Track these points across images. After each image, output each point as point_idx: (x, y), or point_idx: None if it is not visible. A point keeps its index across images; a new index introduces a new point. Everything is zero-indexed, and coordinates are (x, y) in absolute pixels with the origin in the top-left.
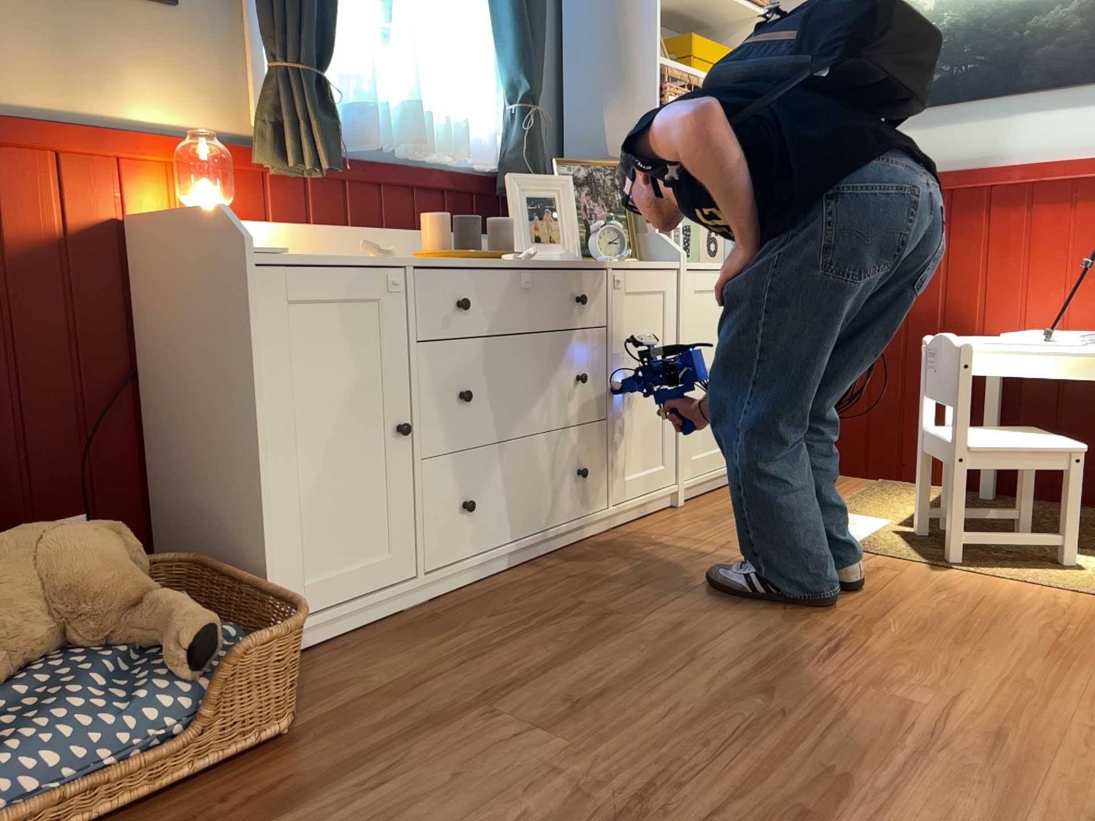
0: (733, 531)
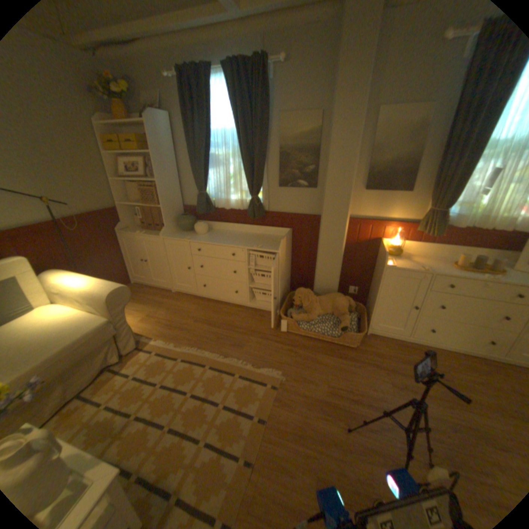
0: None
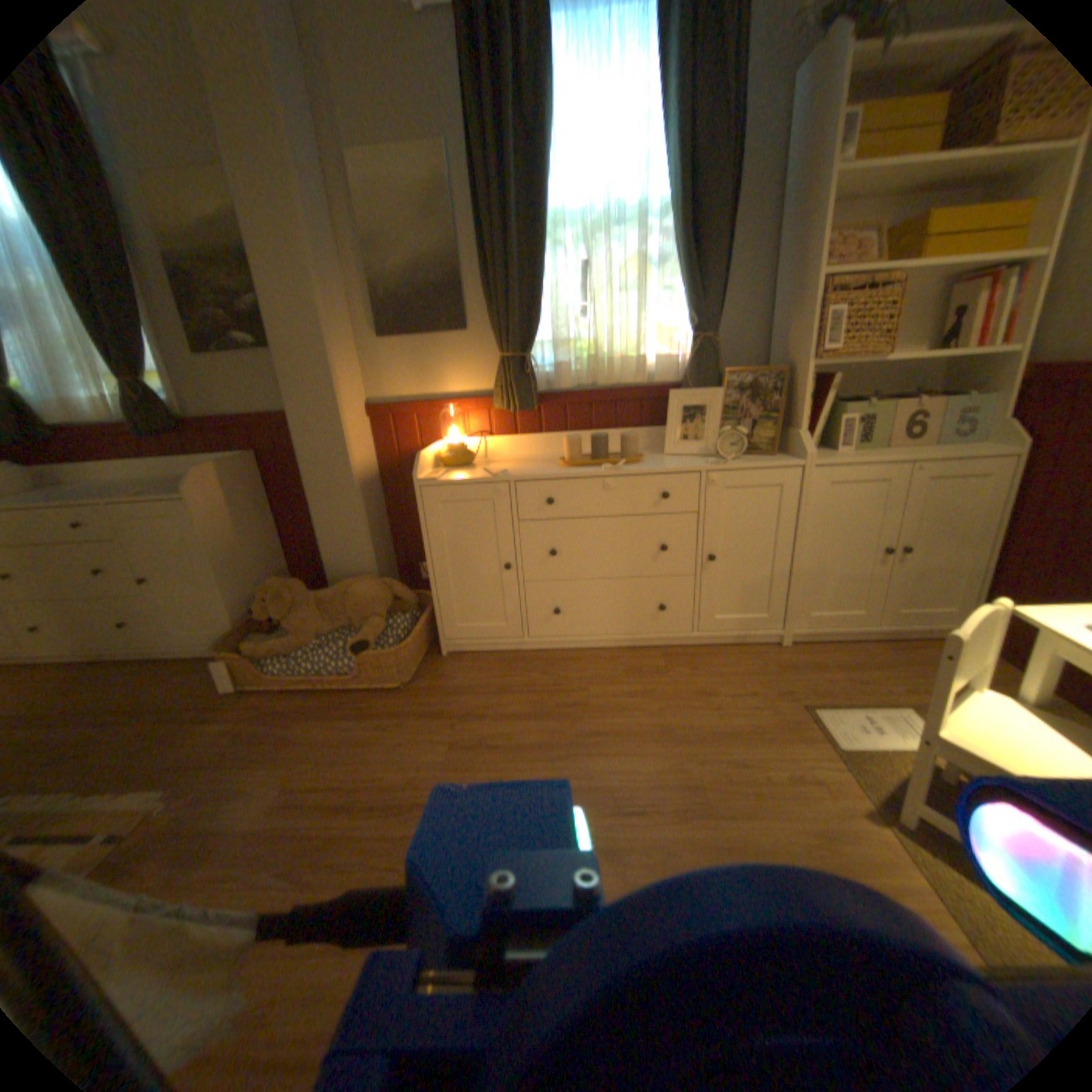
0: (778, 687)
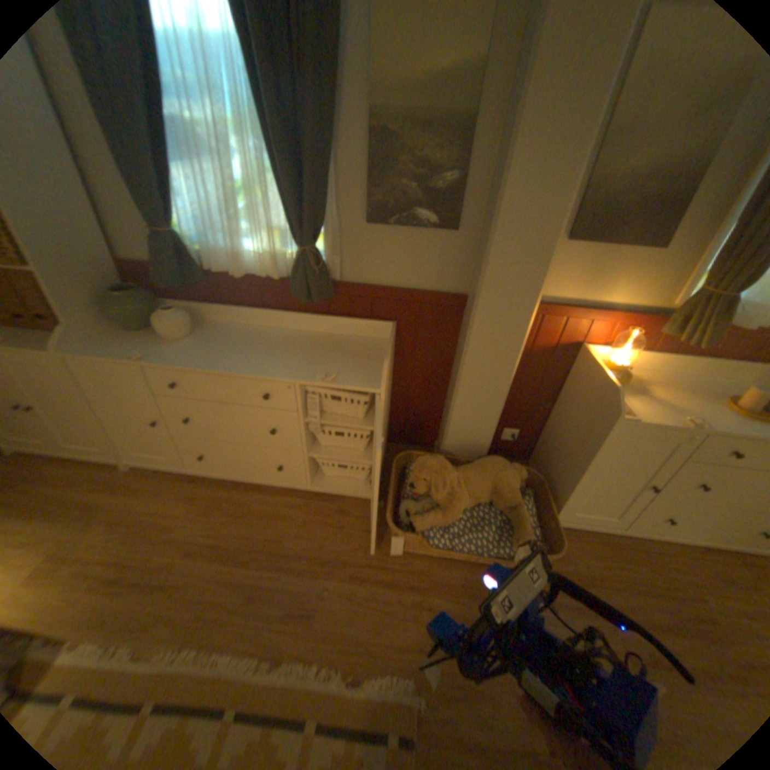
0: None
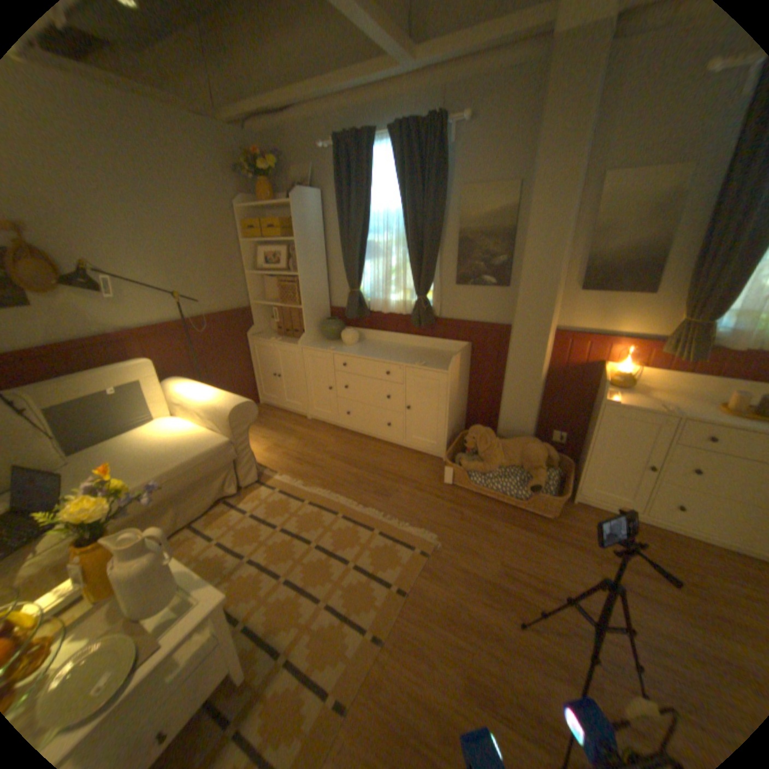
0: None
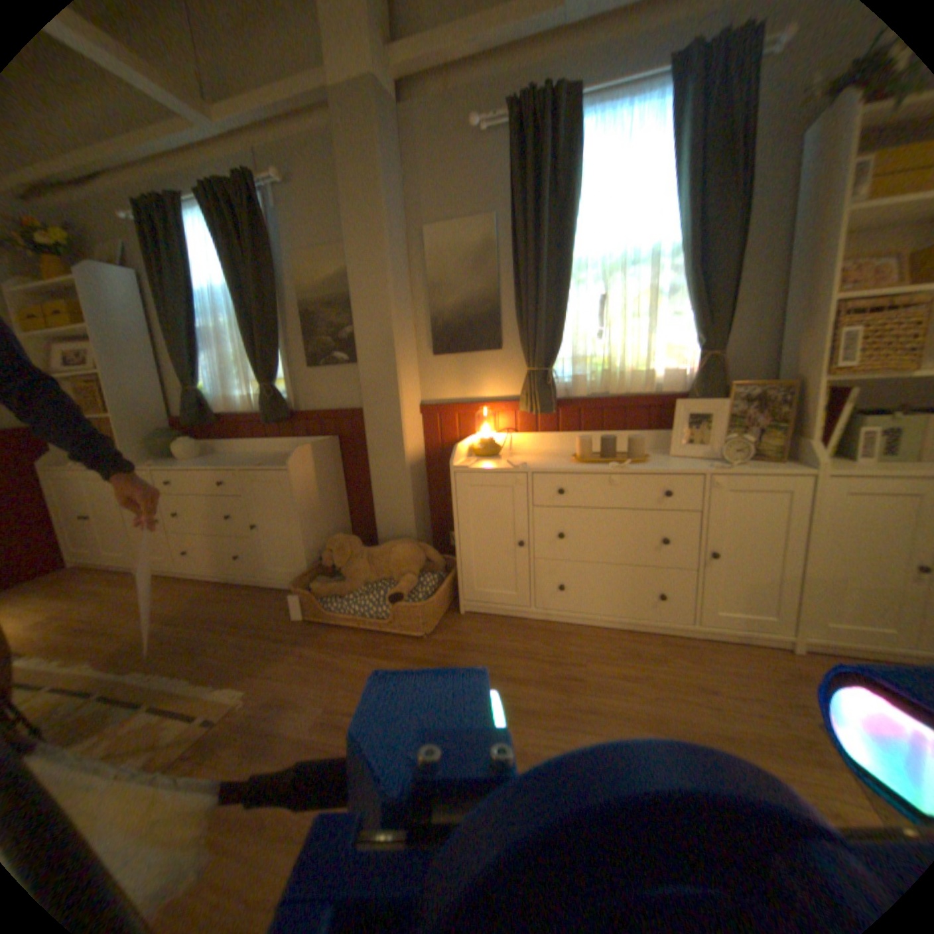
0: (789, 697)
